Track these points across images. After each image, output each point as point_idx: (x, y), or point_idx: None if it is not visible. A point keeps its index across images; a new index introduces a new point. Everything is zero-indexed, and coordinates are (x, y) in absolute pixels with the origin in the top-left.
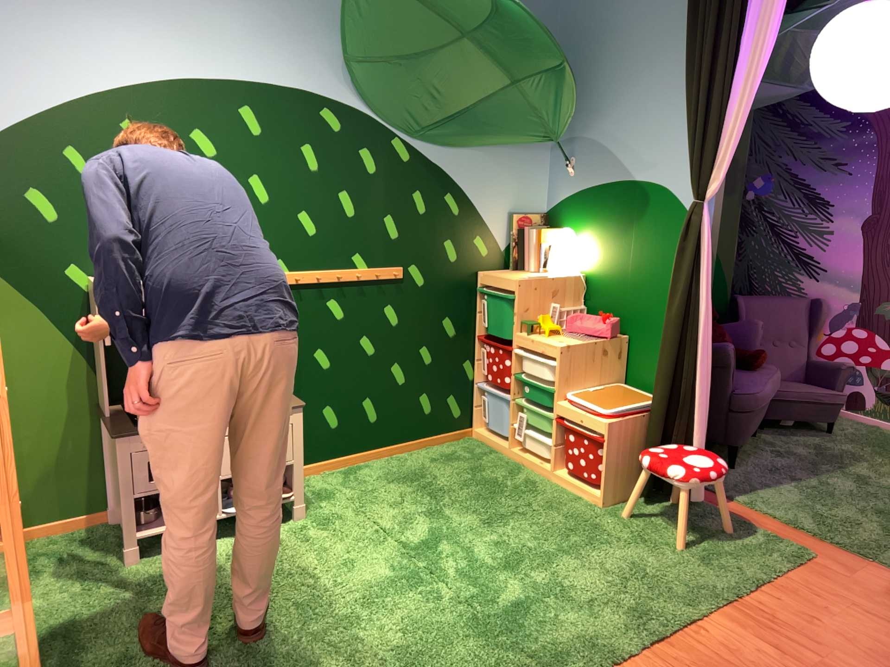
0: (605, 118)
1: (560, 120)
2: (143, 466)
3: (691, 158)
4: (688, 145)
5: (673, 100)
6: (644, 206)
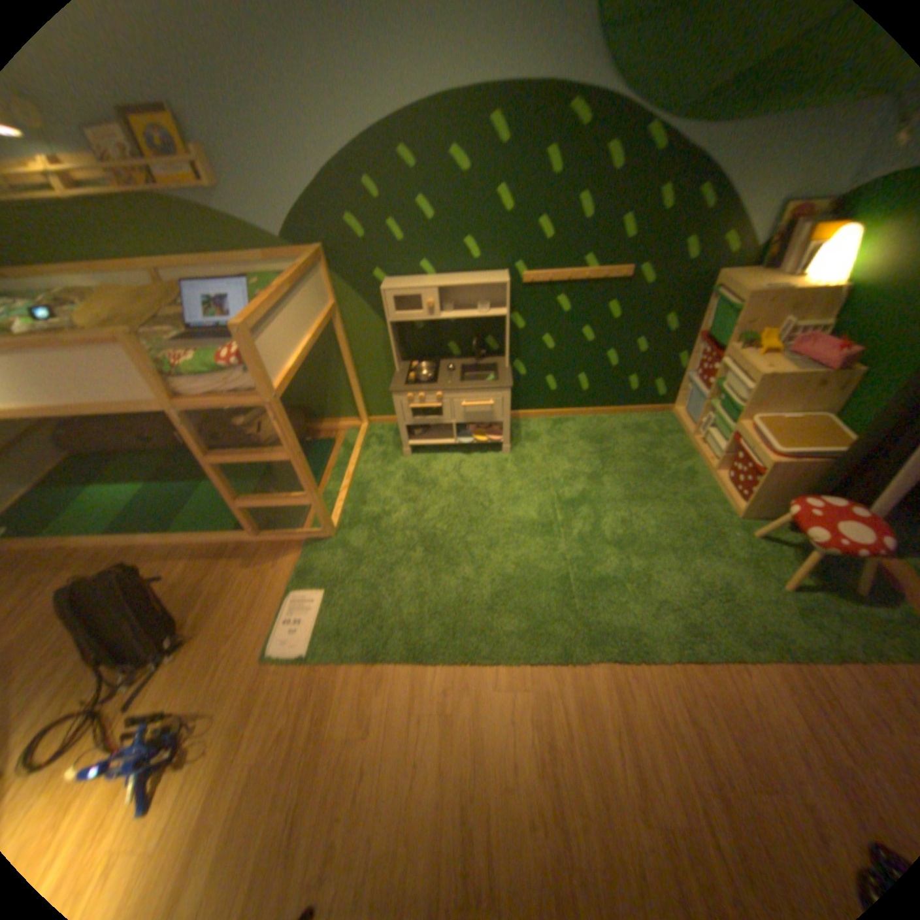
0: None
1: None
2: (408, 410)
3: None
4: None
5: None
6: None
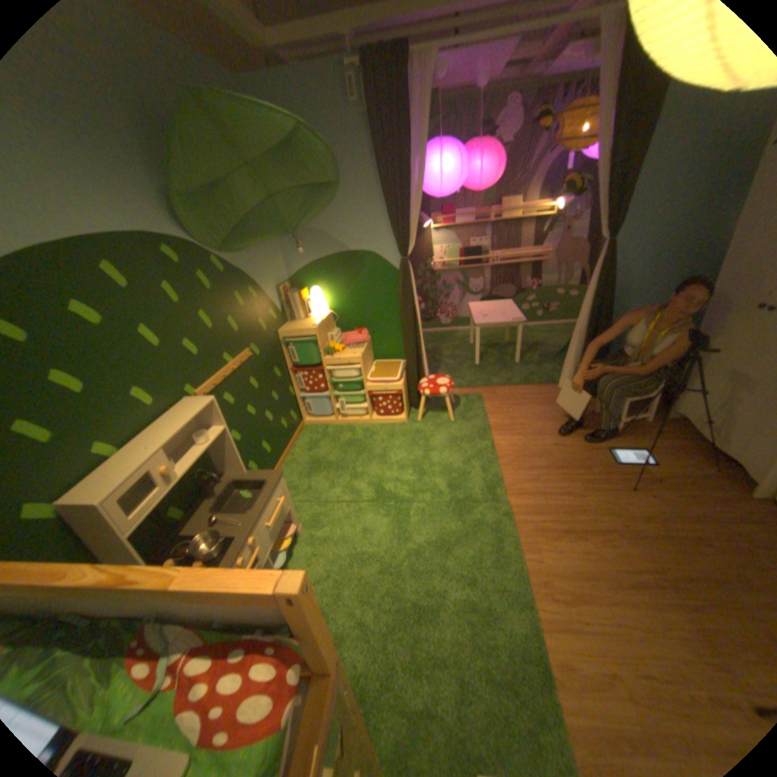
0: (316, 215)
1: (304, 221)
2: None
3: (396, 236)
4: (392, 228)
5: (365, 201)
6: (360, 266)
